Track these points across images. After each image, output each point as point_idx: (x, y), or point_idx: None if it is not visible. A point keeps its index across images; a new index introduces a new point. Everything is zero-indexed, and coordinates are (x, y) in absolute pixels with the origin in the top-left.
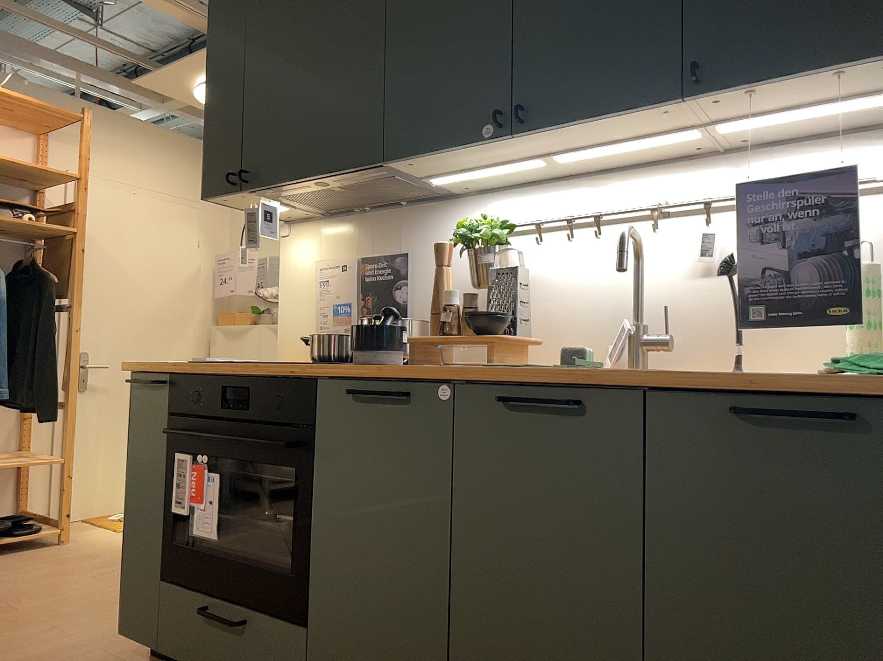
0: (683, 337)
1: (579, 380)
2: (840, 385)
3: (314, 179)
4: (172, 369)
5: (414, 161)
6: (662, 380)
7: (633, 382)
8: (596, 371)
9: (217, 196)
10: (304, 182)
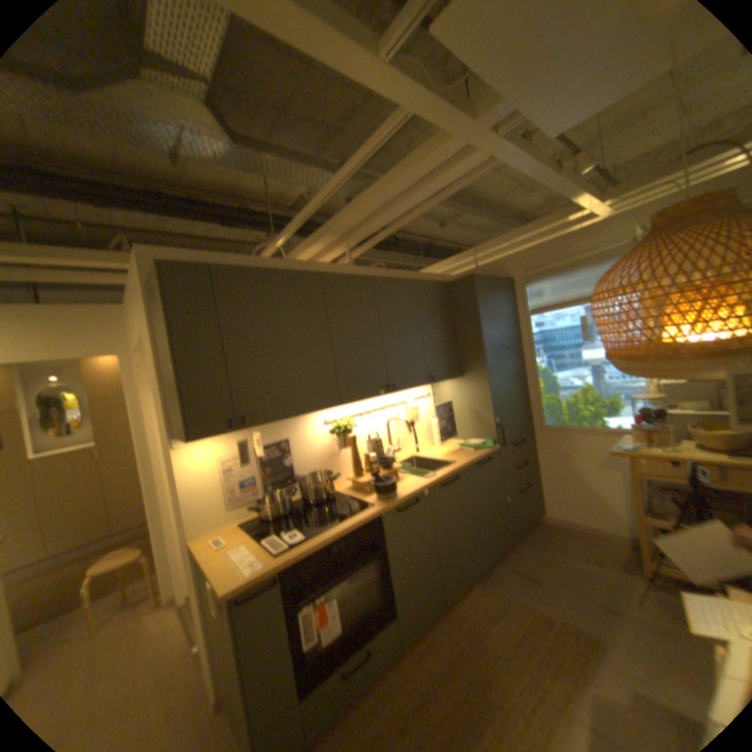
0: (394, 445)
1: (455, 470)
2: (488, 453)
3: (294, 416)
4: (276, 567)
5: (345, 403)
6: (469, 463)
7: (464, 466)
8: (450, 466)
9: (203, 437)
10: (286, 418)
